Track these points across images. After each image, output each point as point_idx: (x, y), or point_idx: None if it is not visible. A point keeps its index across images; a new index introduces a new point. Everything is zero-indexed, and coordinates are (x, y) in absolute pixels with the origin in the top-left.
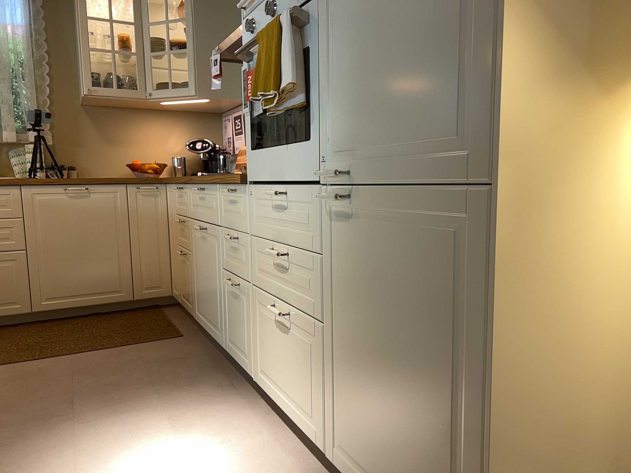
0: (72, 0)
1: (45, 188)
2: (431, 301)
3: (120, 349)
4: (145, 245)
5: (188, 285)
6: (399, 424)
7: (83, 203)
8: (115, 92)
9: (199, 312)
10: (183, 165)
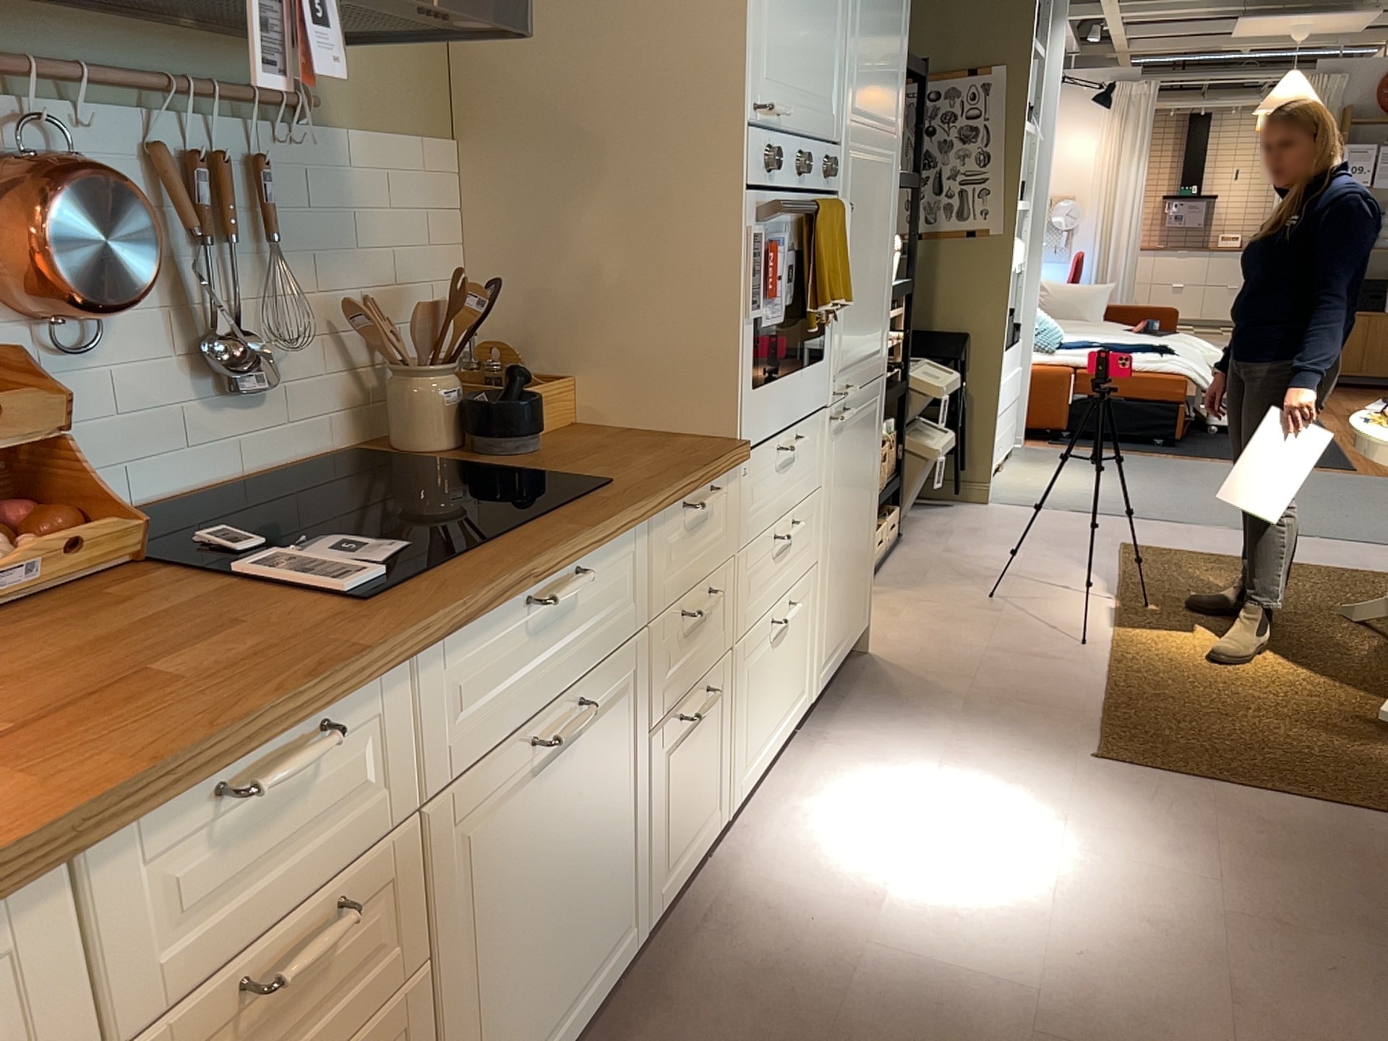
0: None
1: None
2: (865, 459)
3: None
4: None
5: None
6: (850, 567)
7: None
8: None
9: None
10: None
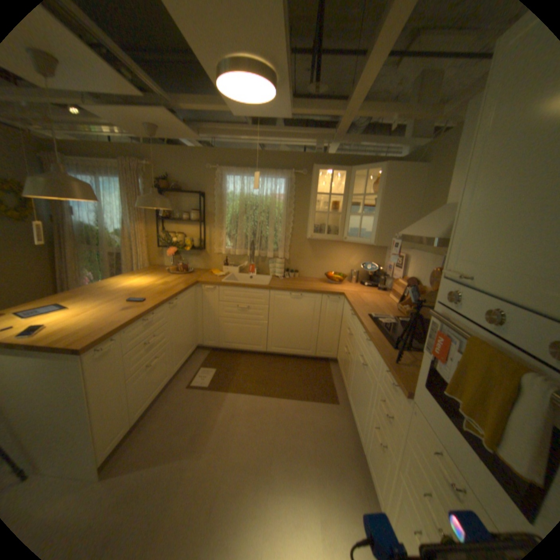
0: (310, 178)
1: (281, 293)
2: None
3: (303, 403)
4: (326, 329)
5: (347, 373)
6: None
7: (298, 302)
8: (325, 237)
9: (351, 400)
10: (357, 277)
